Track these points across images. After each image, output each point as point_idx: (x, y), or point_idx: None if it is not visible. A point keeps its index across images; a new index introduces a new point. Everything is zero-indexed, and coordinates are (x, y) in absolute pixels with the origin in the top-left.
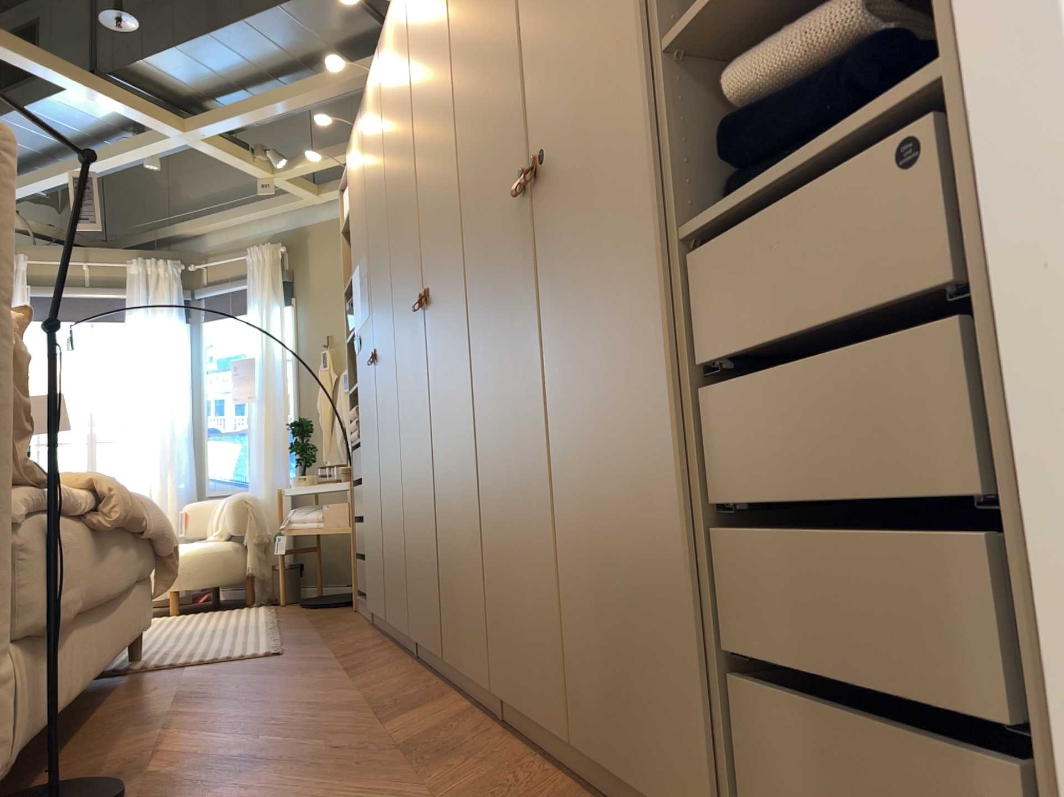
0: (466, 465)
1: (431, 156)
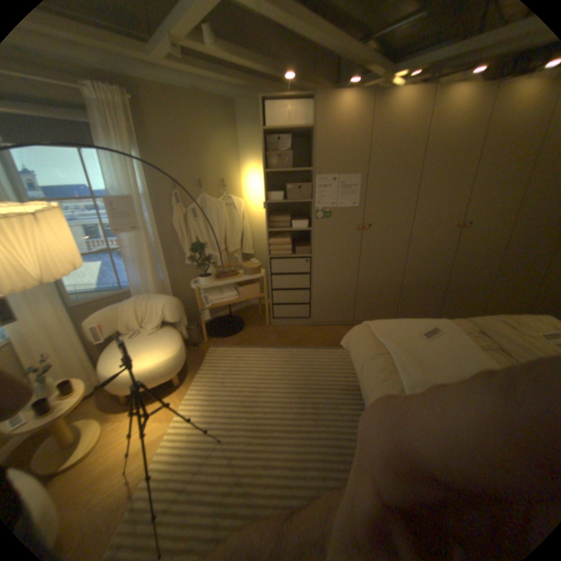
0: (488, 276)
1: (496, 176)
